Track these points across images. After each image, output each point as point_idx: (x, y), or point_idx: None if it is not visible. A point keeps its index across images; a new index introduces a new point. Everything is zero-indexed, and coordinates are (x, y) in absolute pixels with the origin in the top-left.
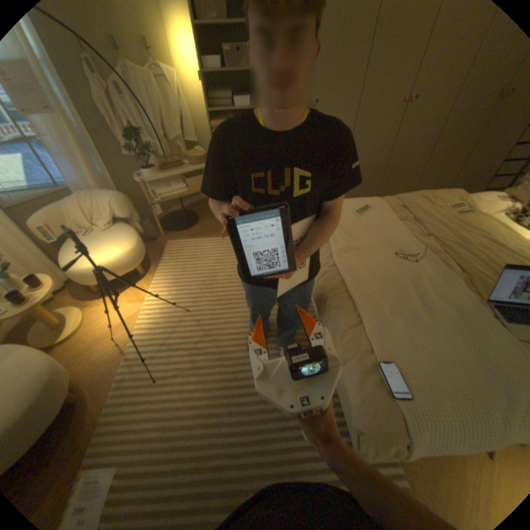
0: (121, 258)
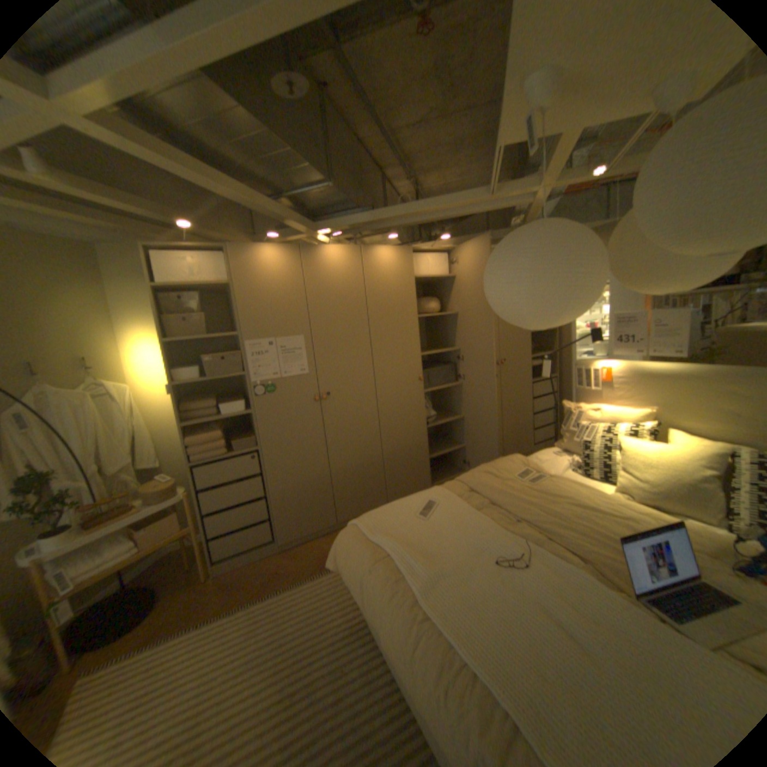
0: None
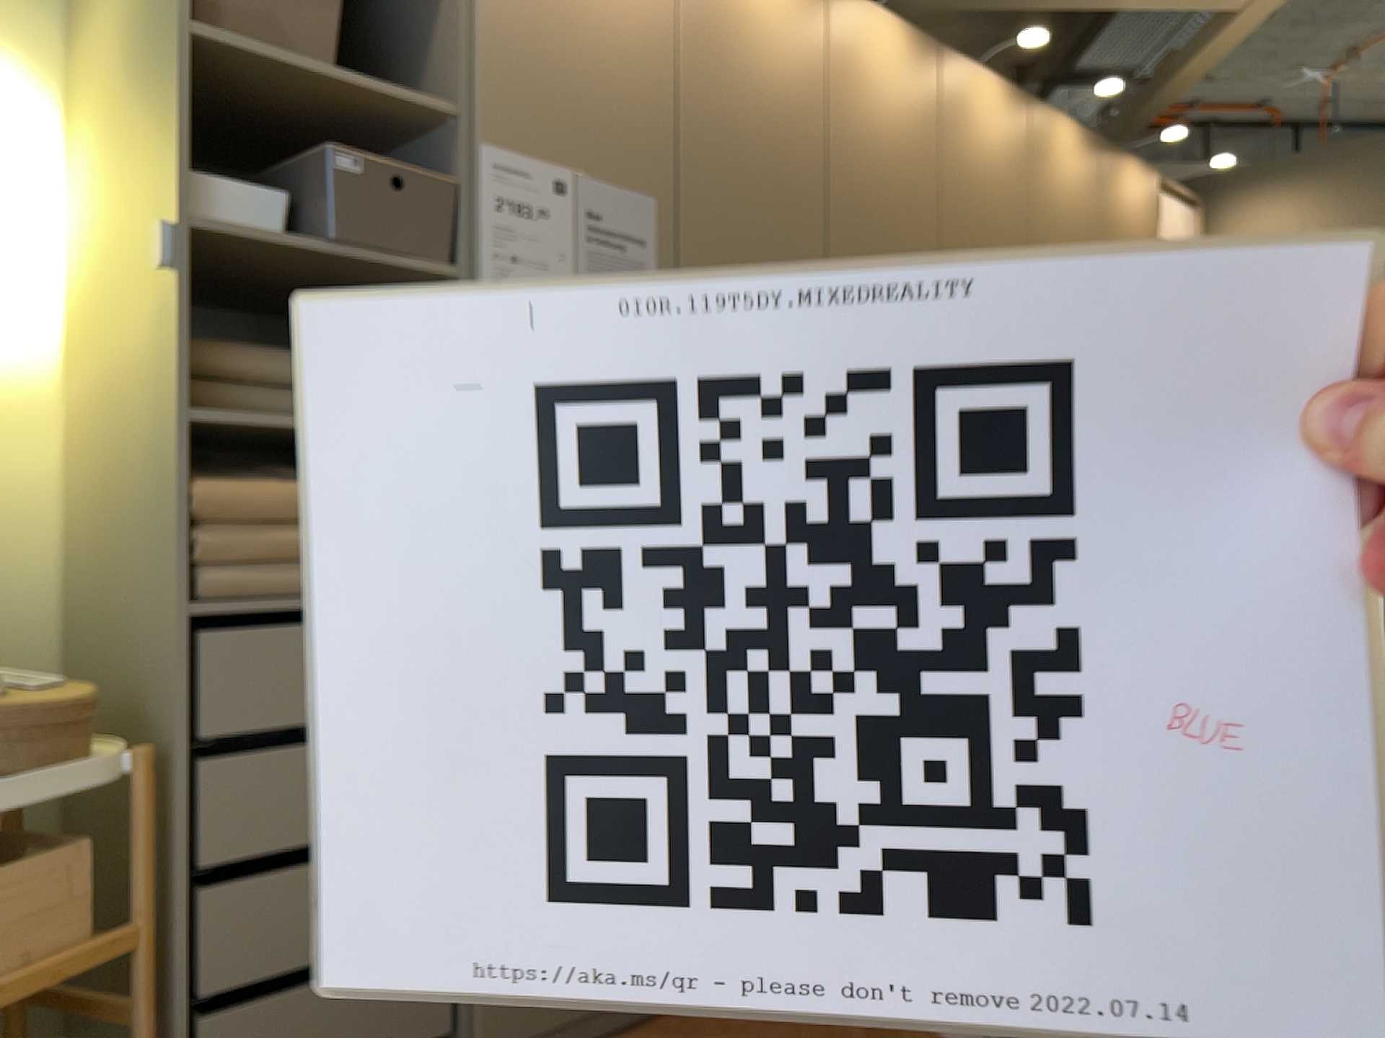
0: None
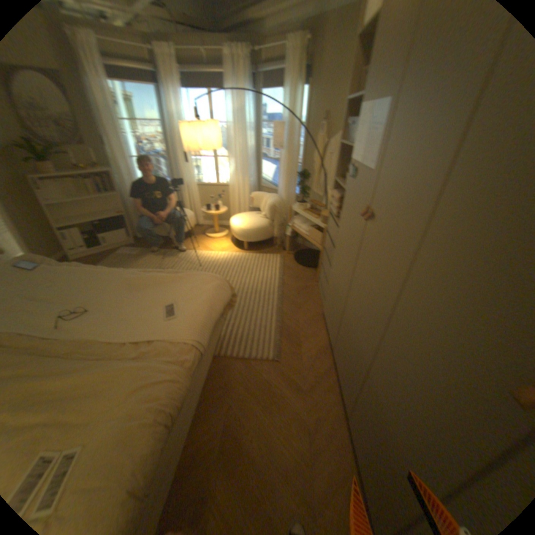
0: (235, 228)
